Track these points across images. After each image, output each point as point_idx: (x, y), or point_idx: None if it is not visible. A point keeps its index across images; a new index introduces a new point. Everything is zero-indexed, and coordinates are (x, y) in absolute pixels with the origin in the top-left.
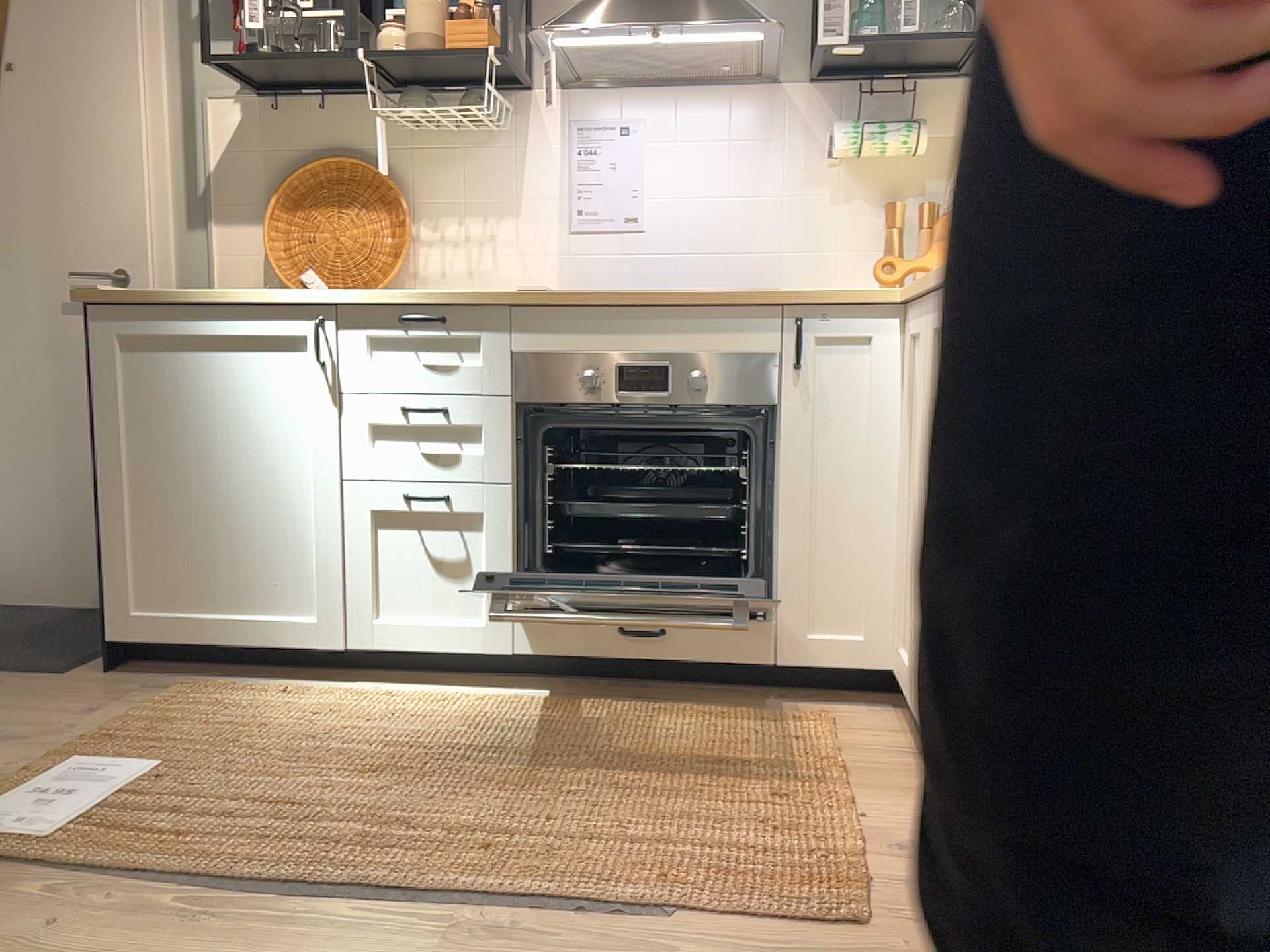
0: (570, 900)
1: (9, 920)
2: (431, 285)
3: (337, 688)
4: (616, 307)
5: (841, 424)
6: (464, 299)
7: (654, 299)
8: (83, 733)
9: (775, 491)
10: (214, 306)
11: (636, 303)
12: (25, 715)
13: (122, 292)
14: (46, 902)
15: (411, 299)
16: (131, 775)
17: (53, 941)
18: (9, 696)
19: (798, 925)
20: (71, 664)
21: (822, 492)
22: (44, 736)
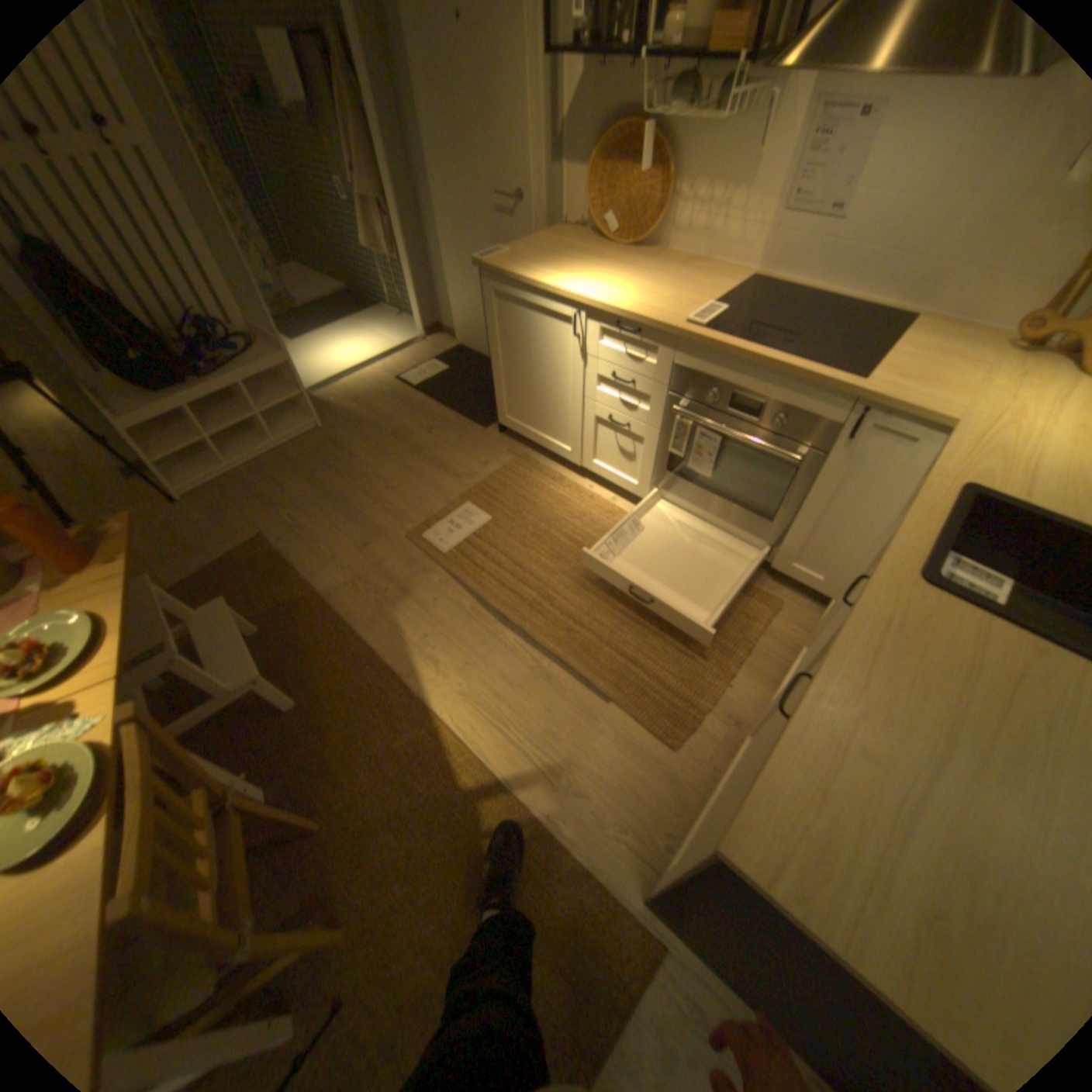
0: (580, 669)
1: (428, 585)
2: (681, 232)
3: (576, 479)
4: (740, 358)
5: (864, 479)
6: (651, 324)
7: (765, 362)
8: (478, 478)
9: (807, 490)
10: (531, 287)
11: (753, 361)
12: (465, 457)
13: (494, 261)
14: (439, 581)
15: (623, 315)
16: (481, 519)
17: (435, 602)
18: (464, 439)
19: (647, 730)
20: (490, 420)
21: (832, 507)
22: (466, 475)
